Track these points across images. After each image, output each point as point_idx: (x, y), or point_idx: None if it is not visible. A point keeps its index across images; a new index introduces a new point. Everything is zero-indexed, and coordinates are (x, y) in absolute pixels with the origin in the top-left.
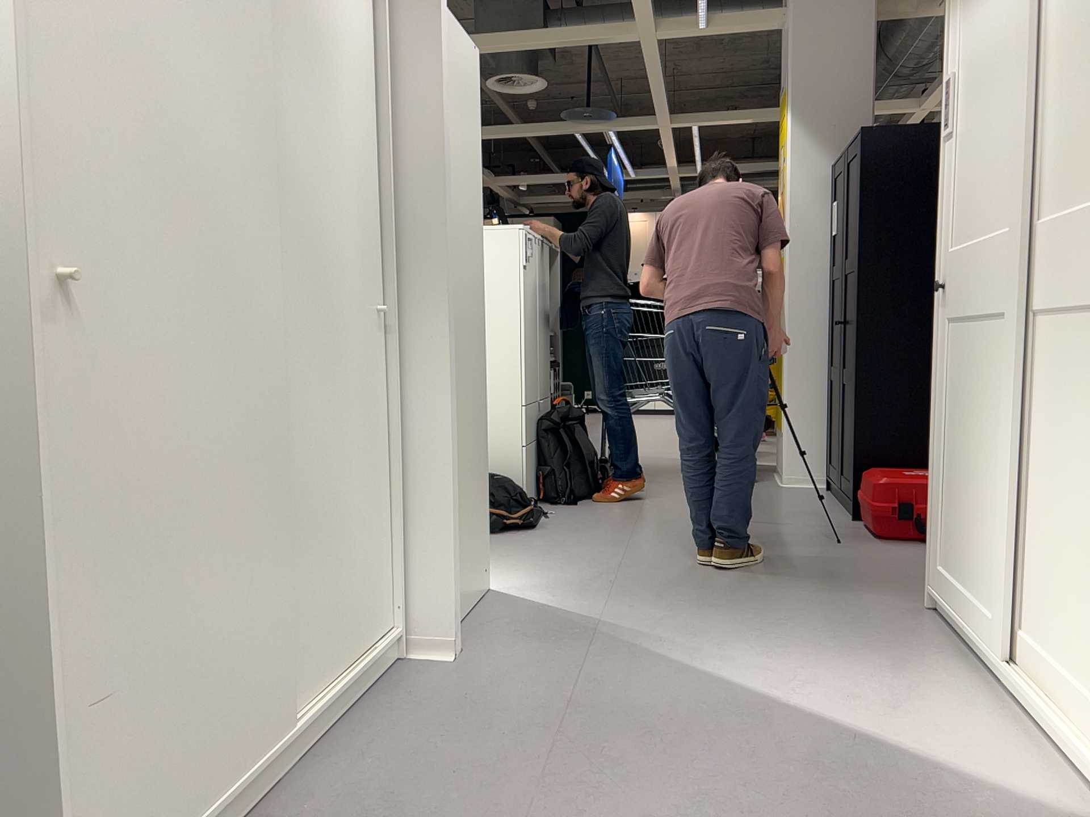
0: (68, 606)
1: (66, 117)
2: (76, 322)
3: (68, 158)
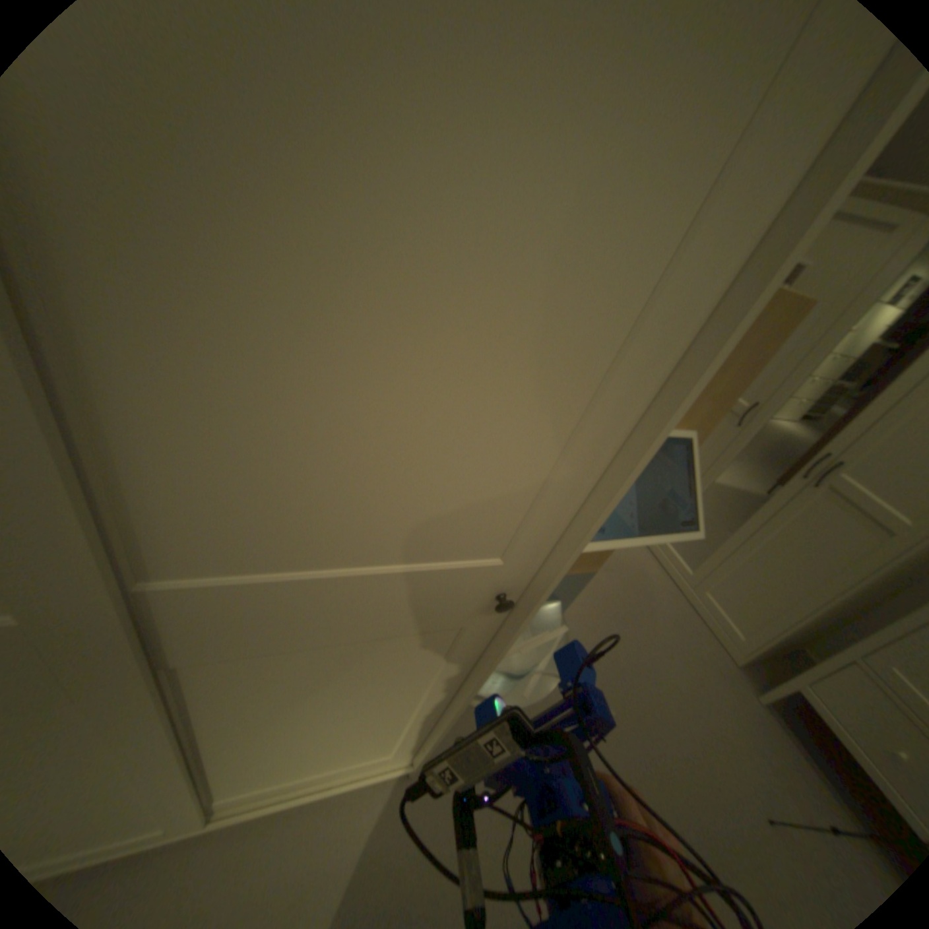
0: None
1: None
2: None
3: None
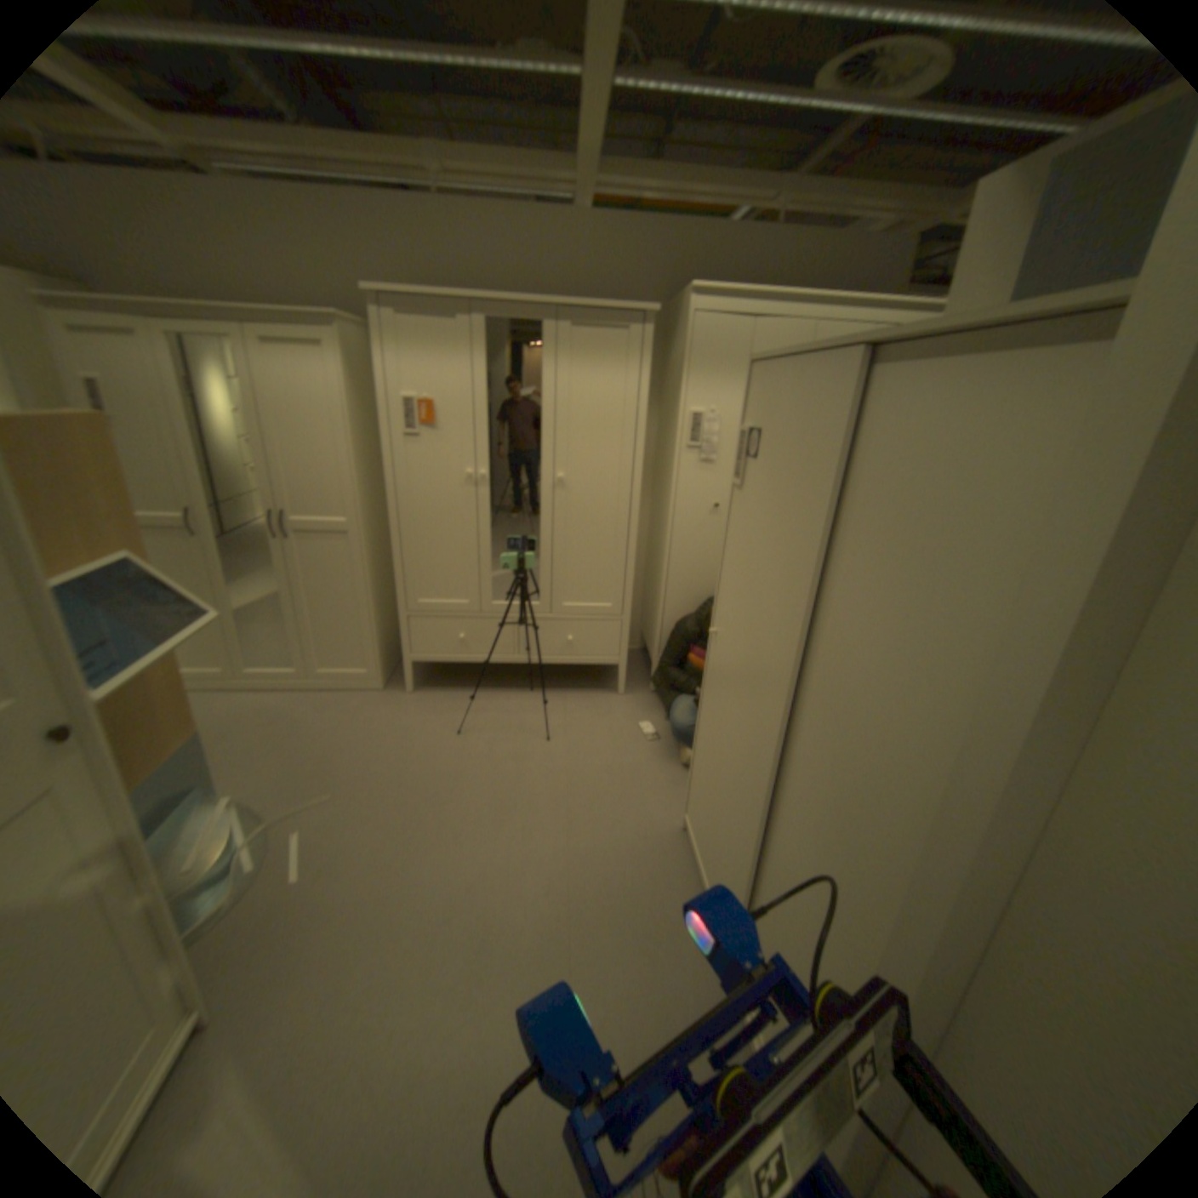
0: (697, 727)
1: (724, 577)
2: (713, 647)
3: (722, 592)
